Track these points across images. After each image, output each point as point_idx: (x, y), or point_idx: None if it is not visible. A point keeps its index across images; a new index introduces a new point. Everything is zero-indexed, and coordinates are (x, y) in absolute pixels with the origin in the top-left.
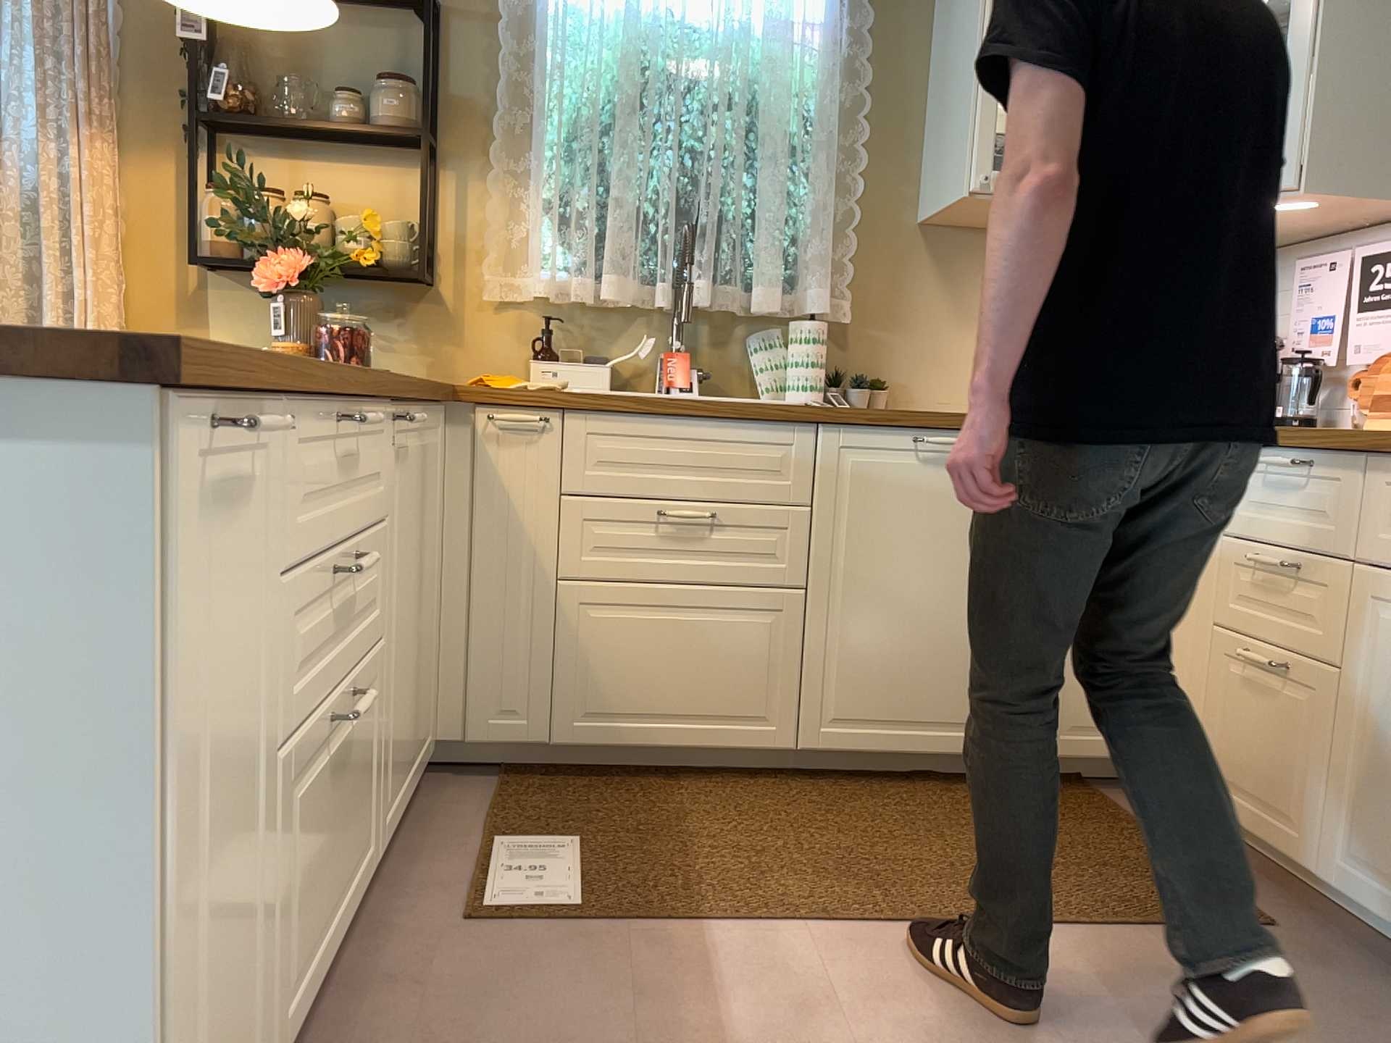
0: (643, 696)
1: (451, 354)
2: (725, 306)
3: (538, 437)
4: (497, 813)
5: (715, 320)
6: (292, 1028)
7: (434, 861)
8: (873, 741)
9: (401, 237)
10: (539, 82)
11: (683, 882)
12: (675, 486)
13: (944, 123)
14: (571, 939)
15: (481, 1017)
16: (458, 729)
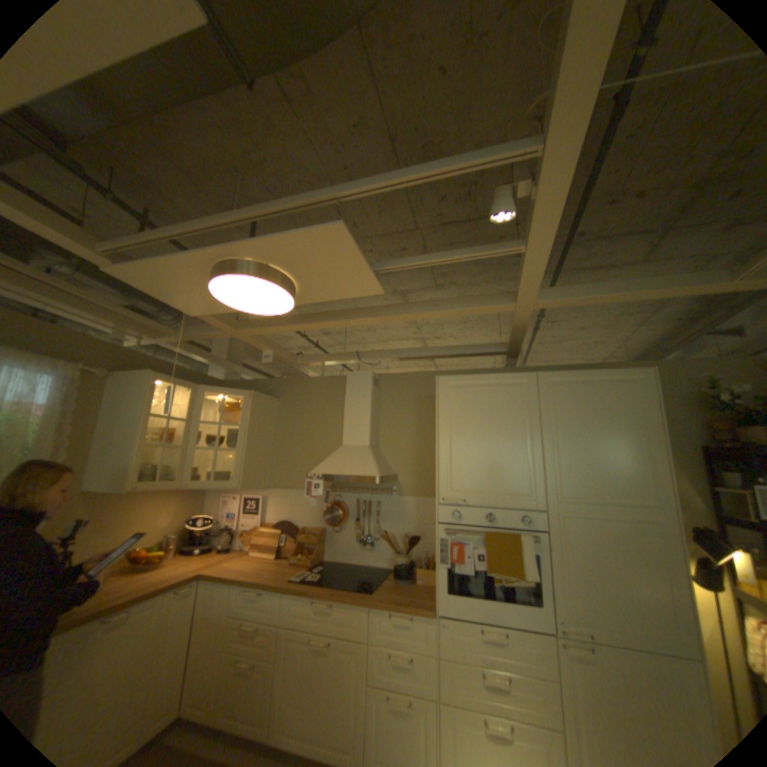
0: None
1: None
2: None
3: None
4: None
5: None
6: None
7: None
8: None
9: None
10: None
11: None
12: None
13: (104, 455)
14: None
15: None
16: None
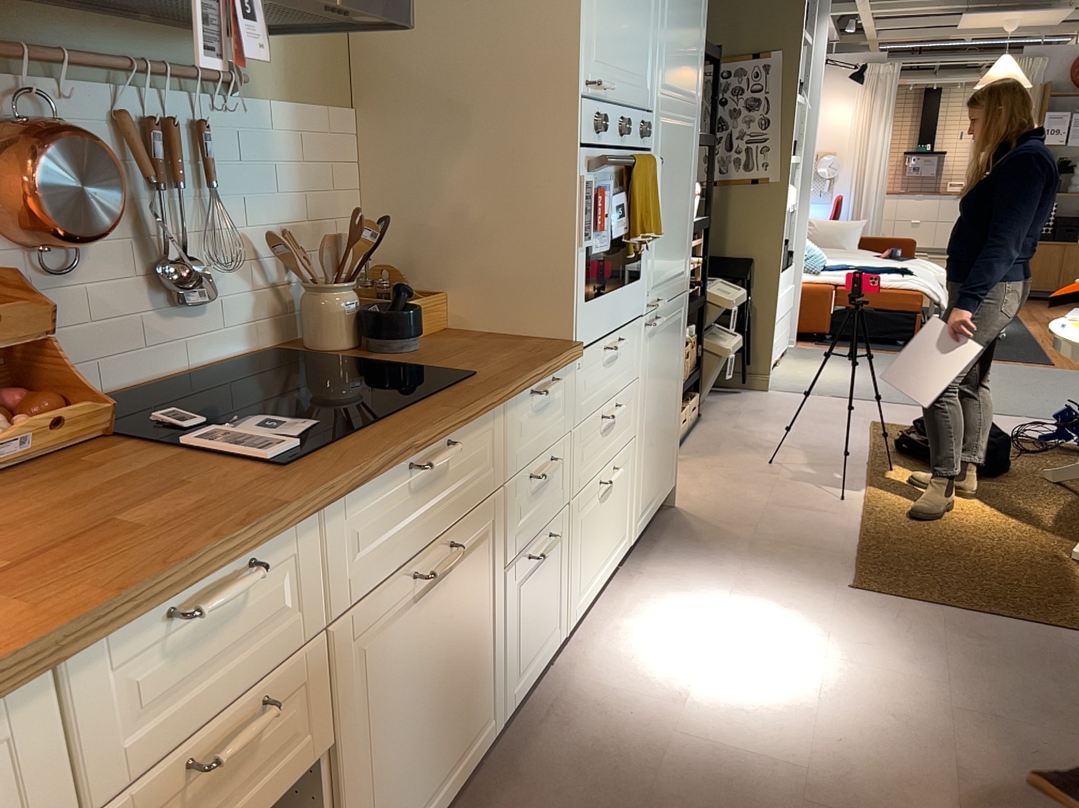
0: None
1: None
2: None
3: None
4: None
5: None
6: None
7: None
8: None
9: None
10: None
11: None
12: None
13: None
14: None
15: None
16: None
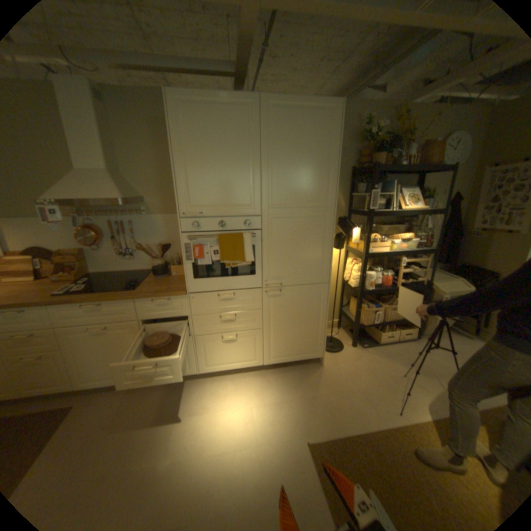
0: None
1: None
2: None
3: None
4: None
5: None
6: None
7: None
8: None
9: None
10: None
11: None
12: None
13: None
14: None
15: None
16: None
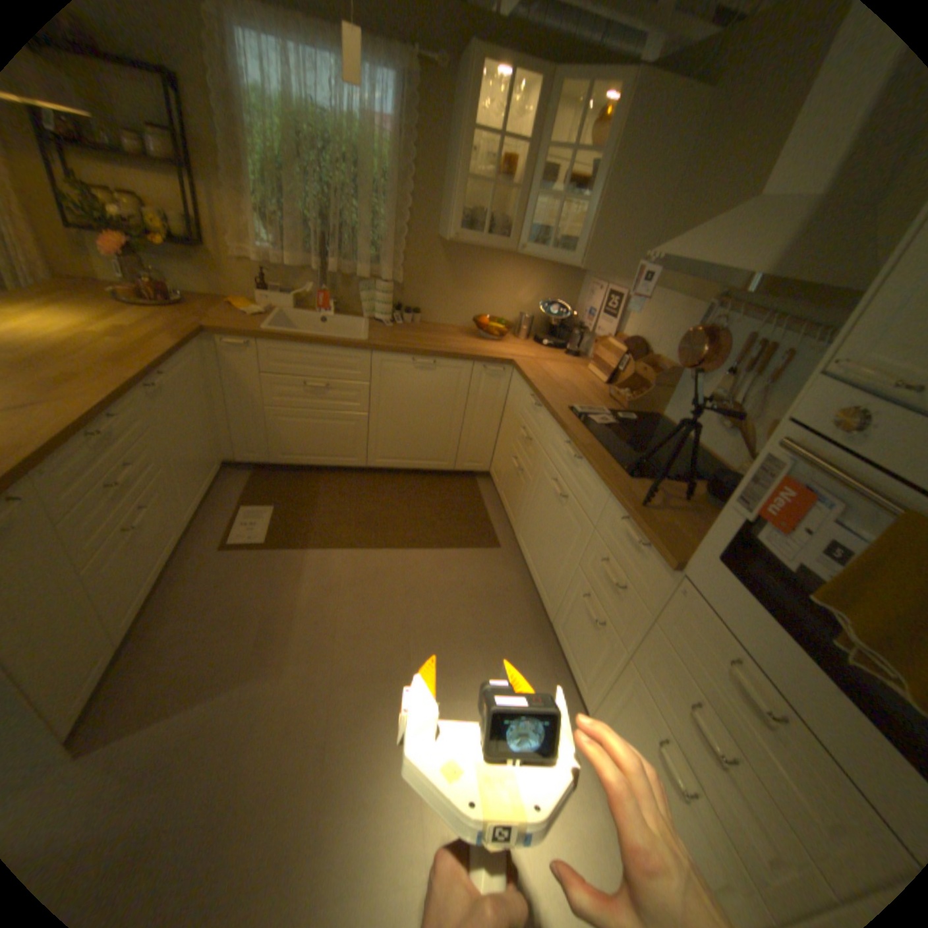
0: (304, 448)
1: (217, 281)
2: (344, 273)
3: (246, 350)
4: (246, 493)
5: (343, 275)
6: (133, 618)
7: (215, 519)
8: (394, 465)
9: (176, 222)
10: (240, 135)
11: (306, 530)
12: (310, 373)
13: (448, 191)
14: (257, 558)
15: (215, 594)
16: (231, 457)
